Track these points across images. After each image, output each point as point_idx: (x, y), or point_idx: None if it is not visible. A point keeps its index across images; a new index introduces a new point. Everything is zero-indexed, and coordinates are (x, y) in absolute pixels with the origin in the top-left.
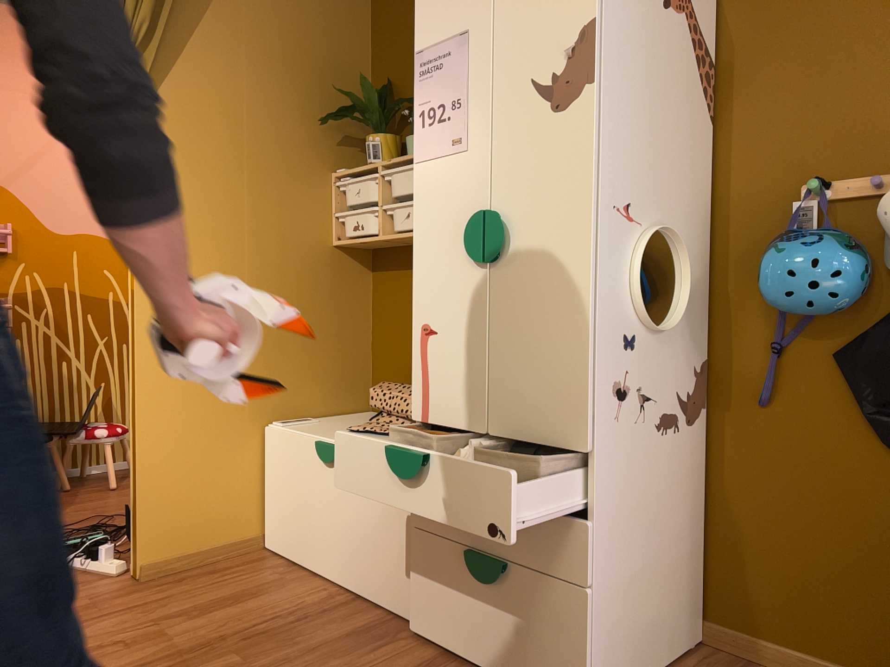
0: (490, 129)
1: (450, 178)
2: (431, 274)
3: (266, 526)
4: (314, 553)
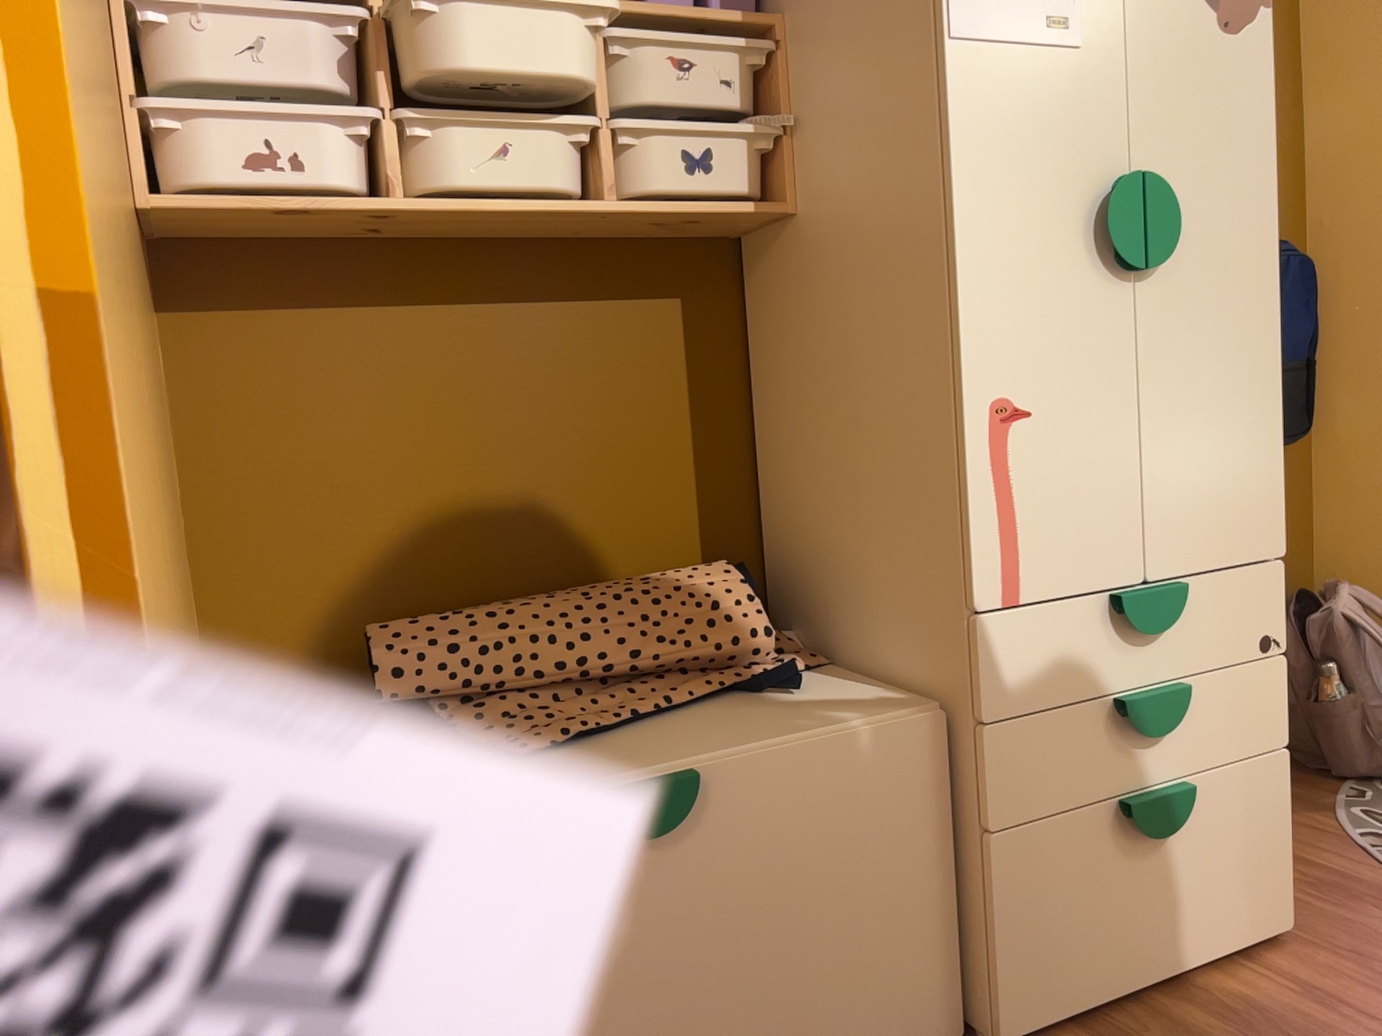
0: (1123, 23)
1: (1044, 95)
2: (1011, 294)
3: None
4: None
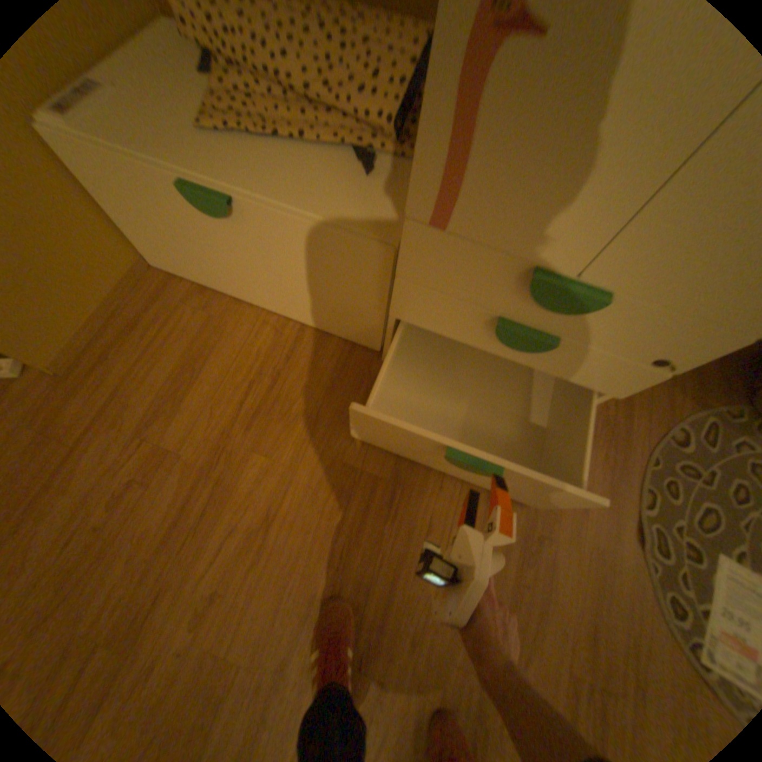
0: None
1: None
2: None
3: (137, 246)
4: (230, 286)
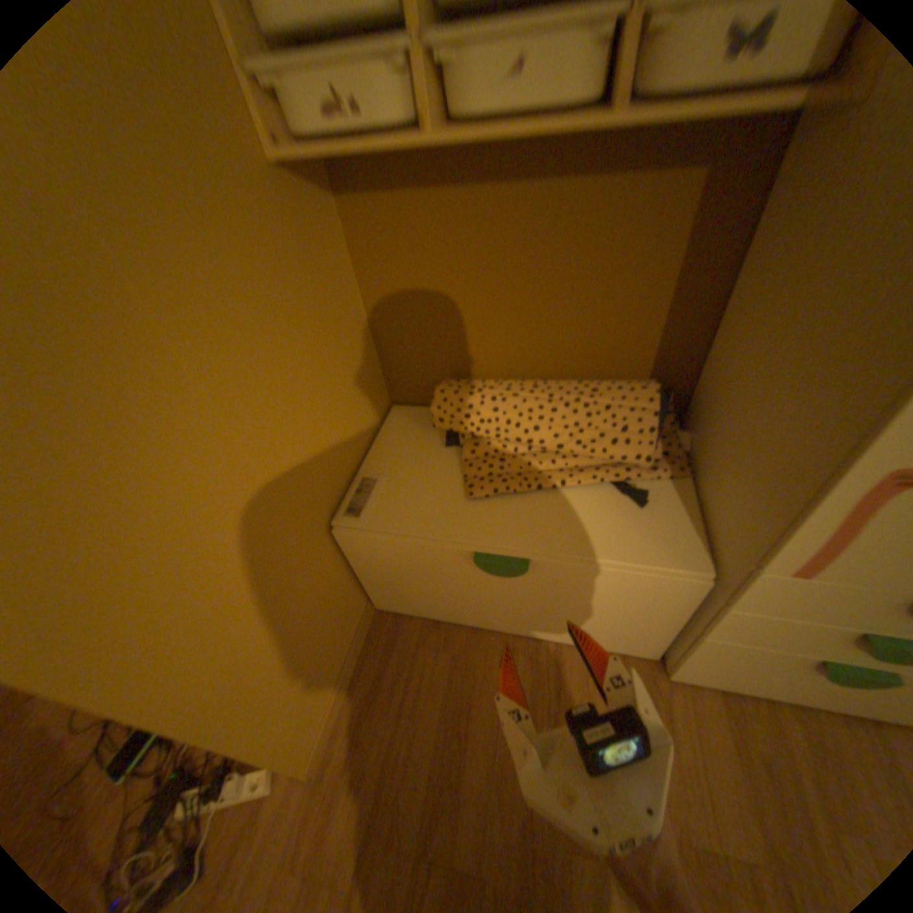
0: None
1: None
2: None
3: (367, 593)
4: (474, 618)
